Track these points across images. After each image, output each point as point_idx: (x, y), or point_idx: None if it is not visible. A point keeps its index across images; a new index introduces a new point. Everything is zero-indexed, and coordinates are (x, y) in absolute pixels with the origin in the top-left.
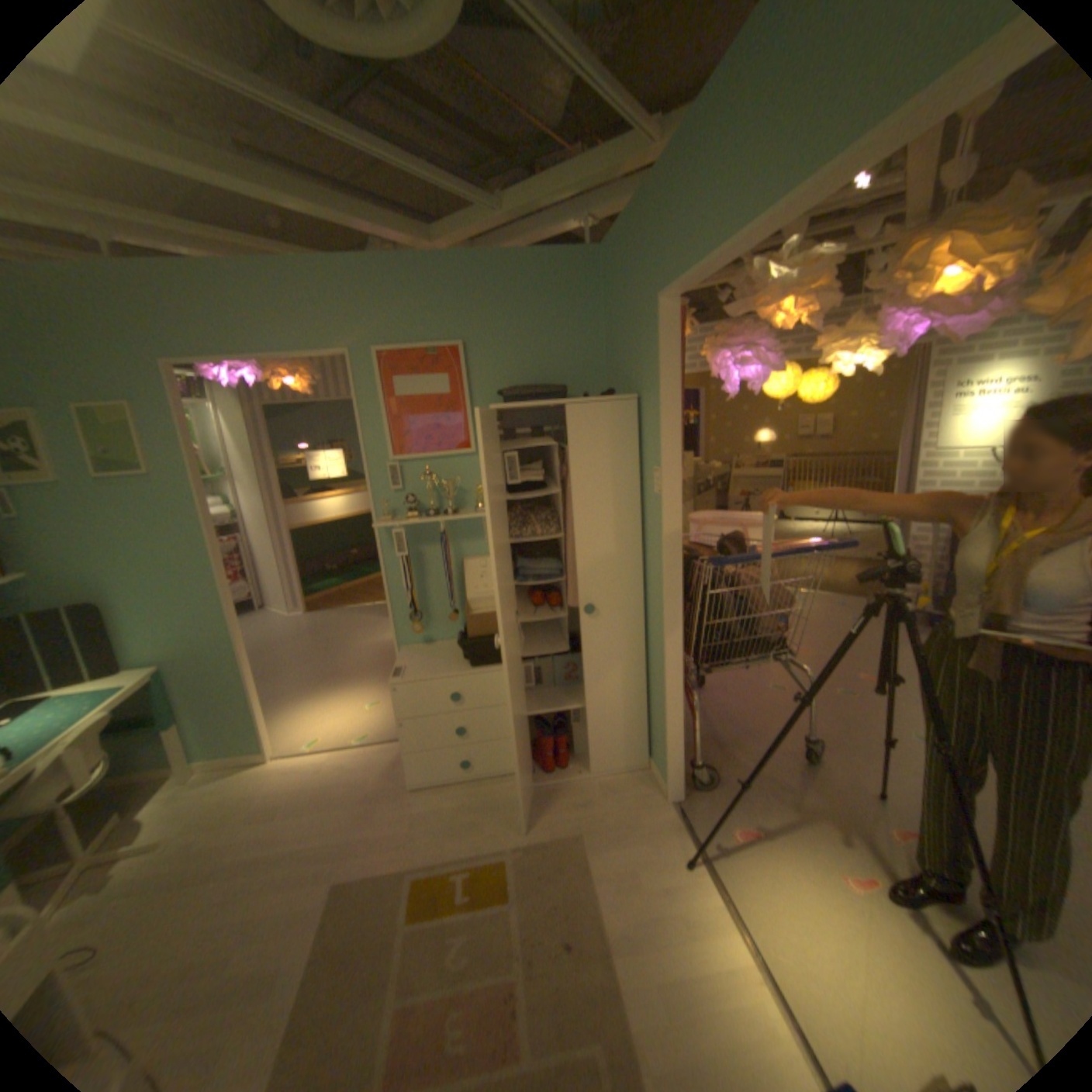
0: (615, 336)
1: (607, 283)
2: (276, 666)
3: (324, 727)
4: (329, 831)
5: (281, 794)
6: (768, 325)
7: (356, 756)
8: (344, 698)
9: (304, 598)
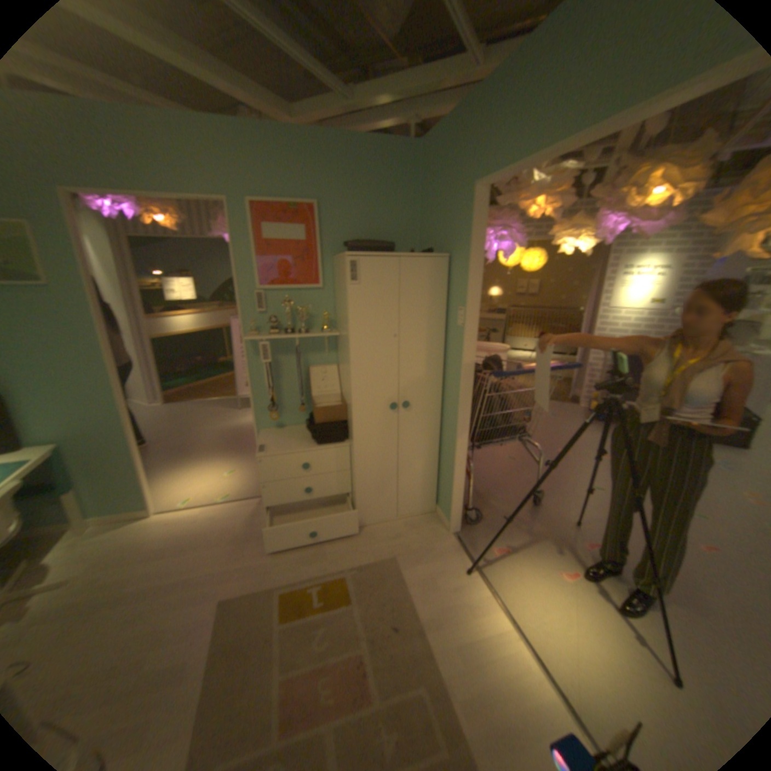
0: (430, 210)
1: (425, 170)
2: (143, 445)
3: (192, 490)
4: (208, 564)
5: (165, 540)
6: (518, 214)
7: (221, 510)
8: (205, 469)
9: (159, 394)
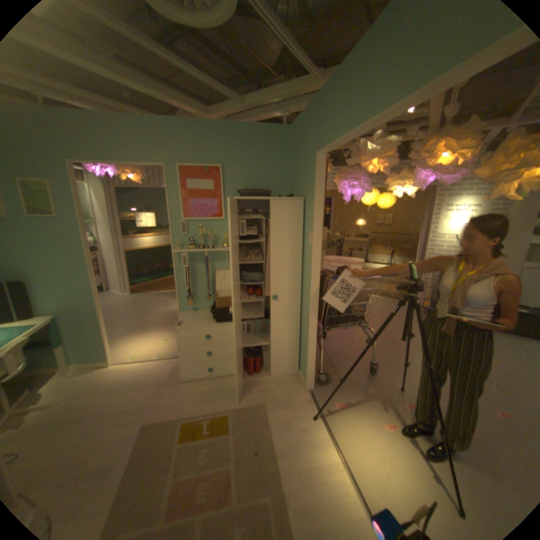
0: (295, 169)
1: (292, 144)
2: (114, 320)
3: (139, 350)
4: (141, 400)
5: (116, 382)
6: (365, 170)
7: (155, 365)
8: (149, 337)
9: (130, 287)
